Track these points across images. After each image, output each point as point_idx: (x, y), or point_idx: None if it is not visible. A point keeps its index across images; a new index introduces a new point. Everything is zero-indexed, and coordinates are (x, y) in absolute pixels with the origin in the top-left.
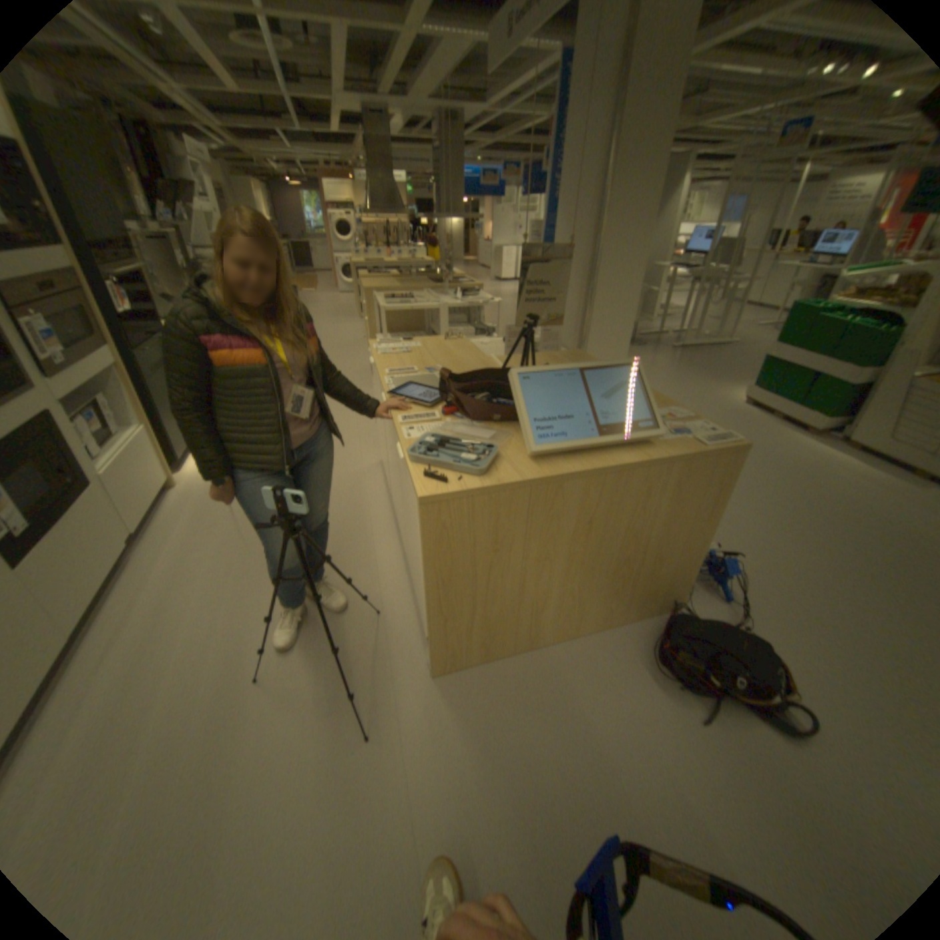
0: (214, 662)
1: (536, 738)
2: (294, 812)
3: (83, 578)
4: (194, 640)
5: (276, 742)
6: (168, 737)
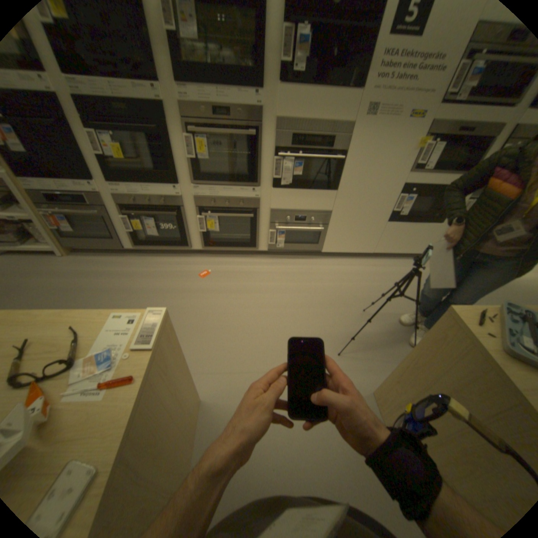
0: (373, 298)
1: (341, 461)
2: (314, 331)
3: (399, 246)
4: (382, 290)
5: (340, 323)
6: (341, 291)
